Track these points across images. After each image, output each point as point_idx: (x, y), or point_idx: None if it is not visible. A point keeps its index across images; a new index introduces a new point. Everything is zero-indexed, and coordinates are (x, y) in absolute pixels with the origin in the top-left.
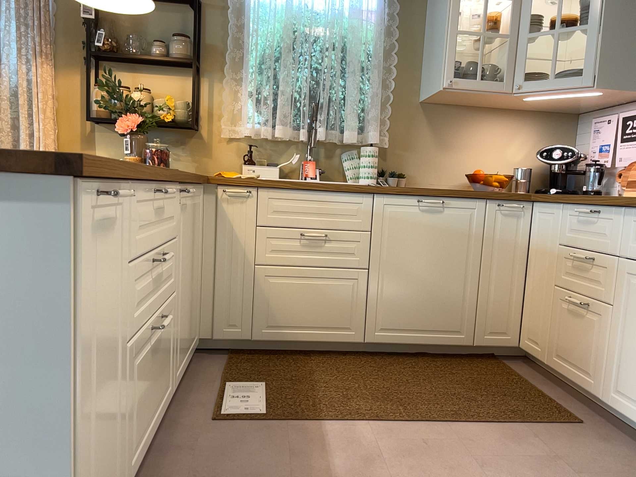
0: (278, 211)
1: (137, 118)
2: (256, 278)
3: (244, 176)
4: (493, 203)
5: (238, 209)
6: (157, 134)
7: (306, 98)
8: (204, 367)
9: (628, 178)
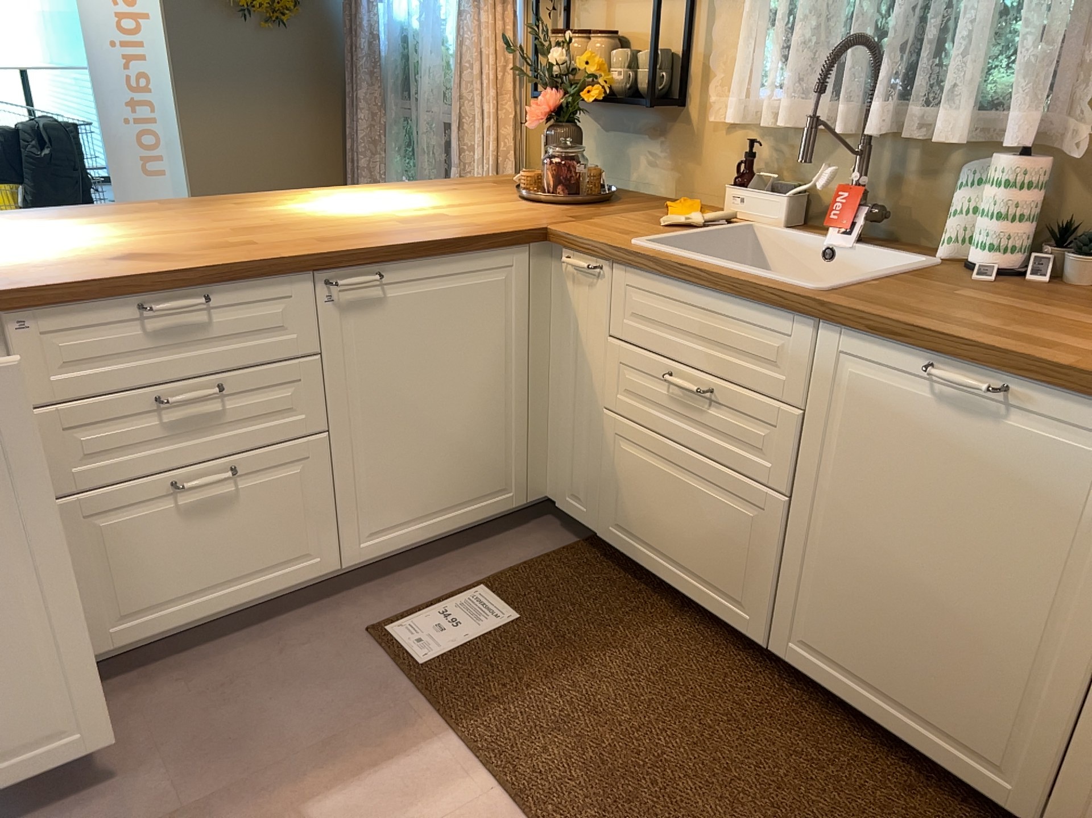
0: (641, 316)
1: (553, 98)
2: (605, 432)
3: (724, 212)
4: None
5: (586, 296)
6: (628, 115)
7: (868, 23)
8: (518, 543)
9: None
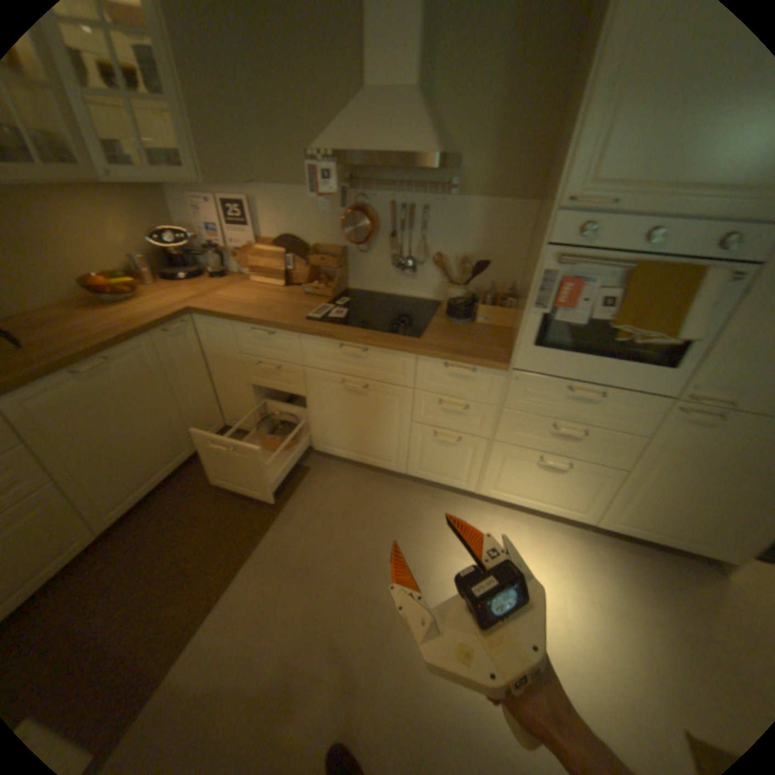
0: None
1: None
2: None
3: None
4: (154, 332)
5: None
6: None
7: None
8: None
9: (244, 262)
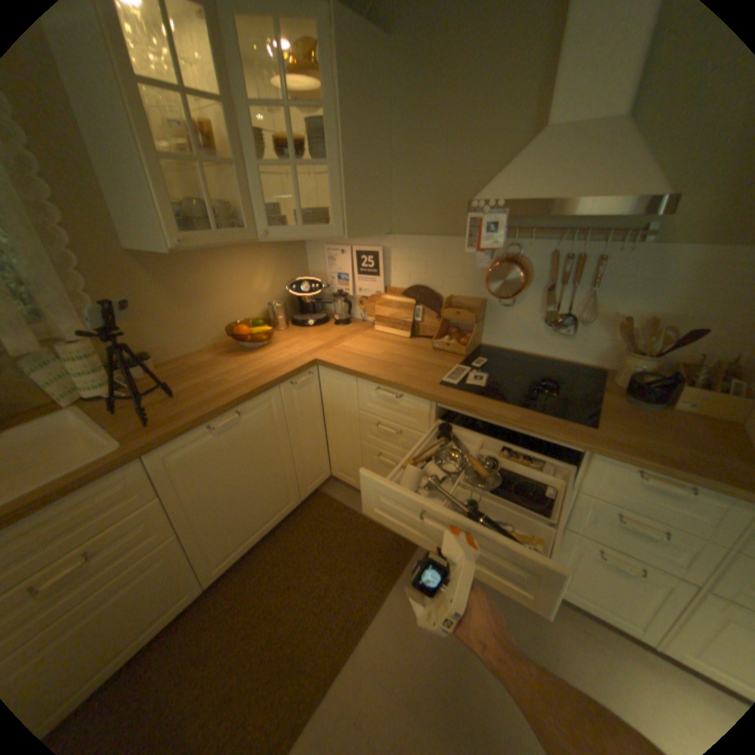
0: None
1: None
2: None
3: None
4: (285, 385)
5: None
6: None
7: None
8: None
9: (372, 310)
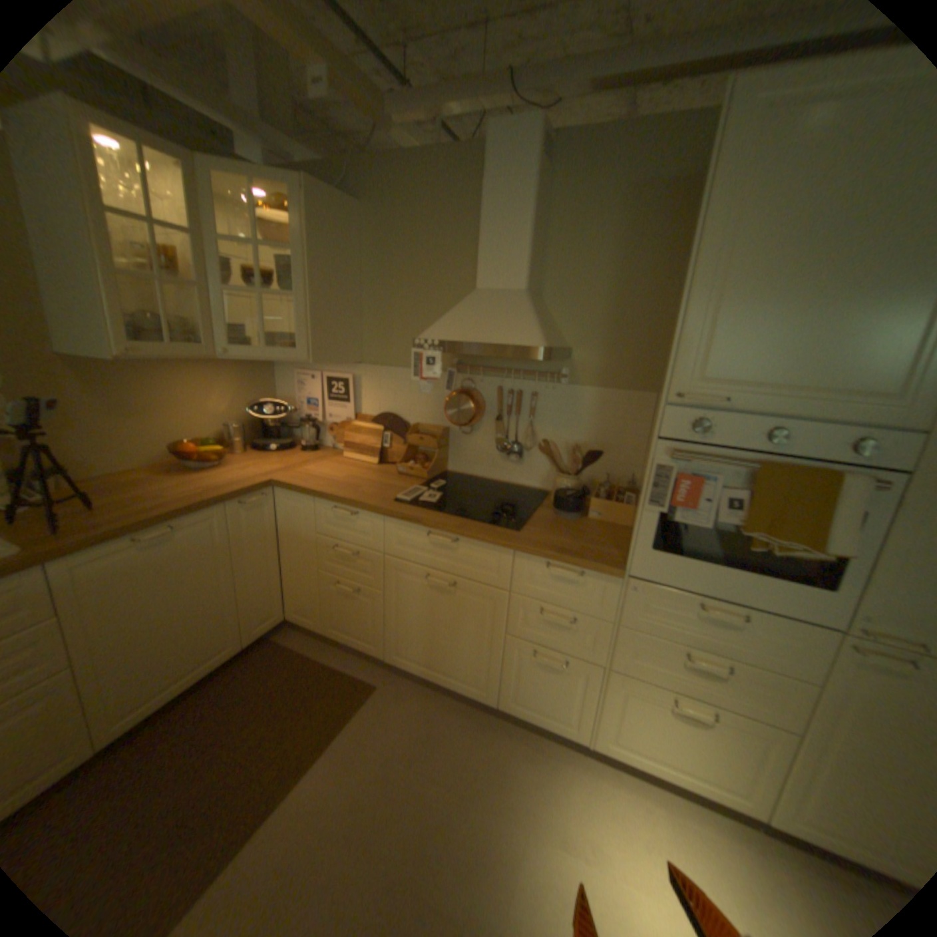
0: None
1: None
2: None
3: None
4: (231, 503)
5: None
6: None
7: None
8: None
9: (341, 437)
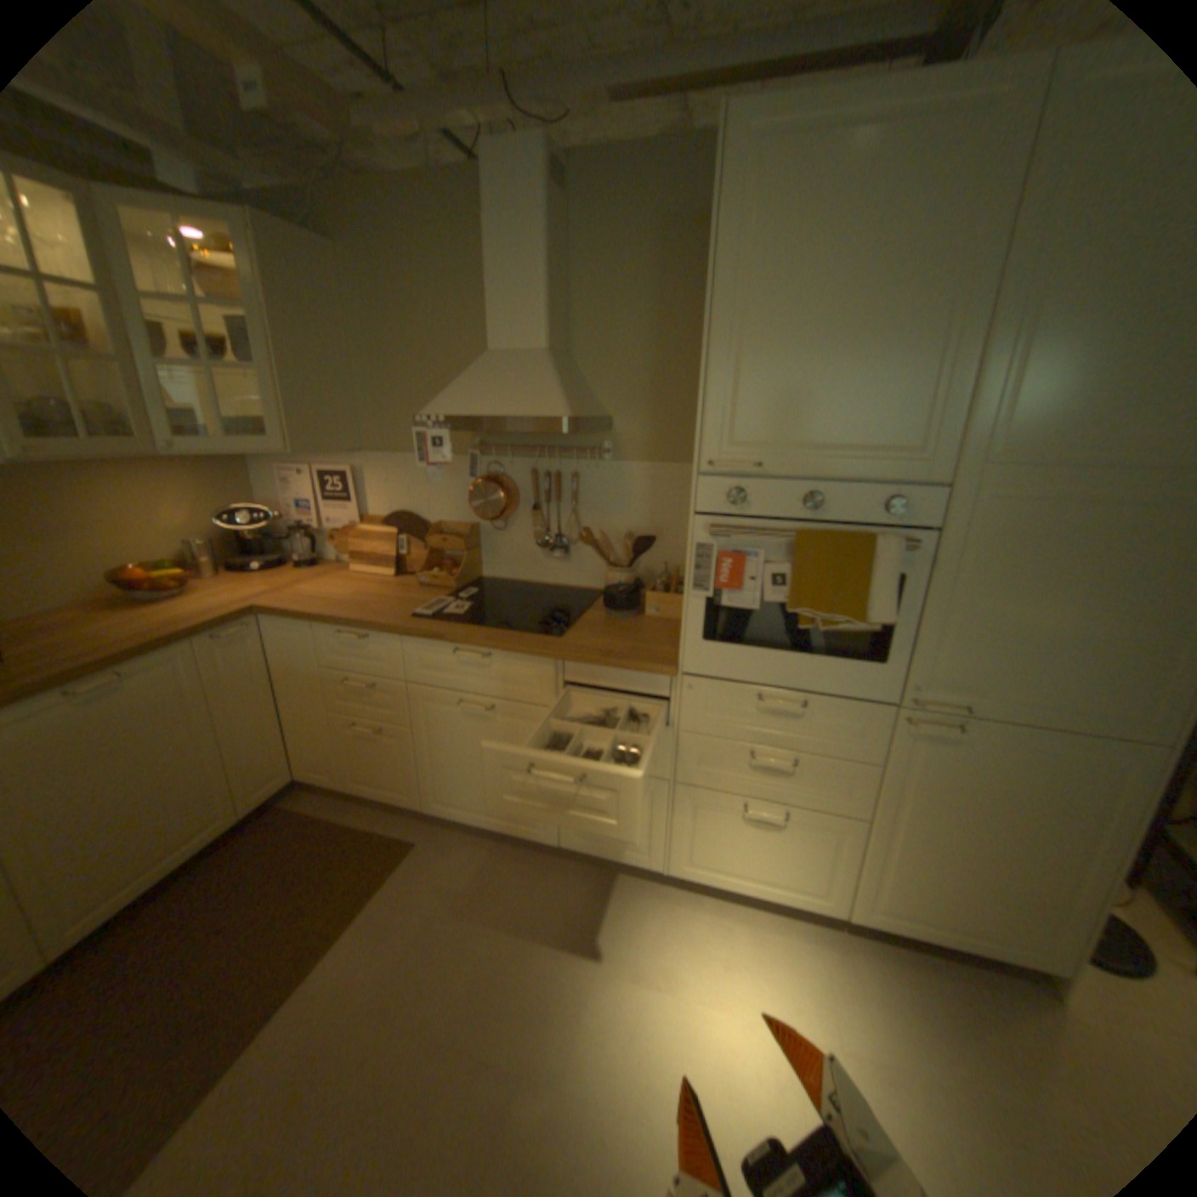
0: None
1: None
2: None
3: None
4: (200, 639)
5: None
6: None
7: None
8: None
9: (345, 546)
